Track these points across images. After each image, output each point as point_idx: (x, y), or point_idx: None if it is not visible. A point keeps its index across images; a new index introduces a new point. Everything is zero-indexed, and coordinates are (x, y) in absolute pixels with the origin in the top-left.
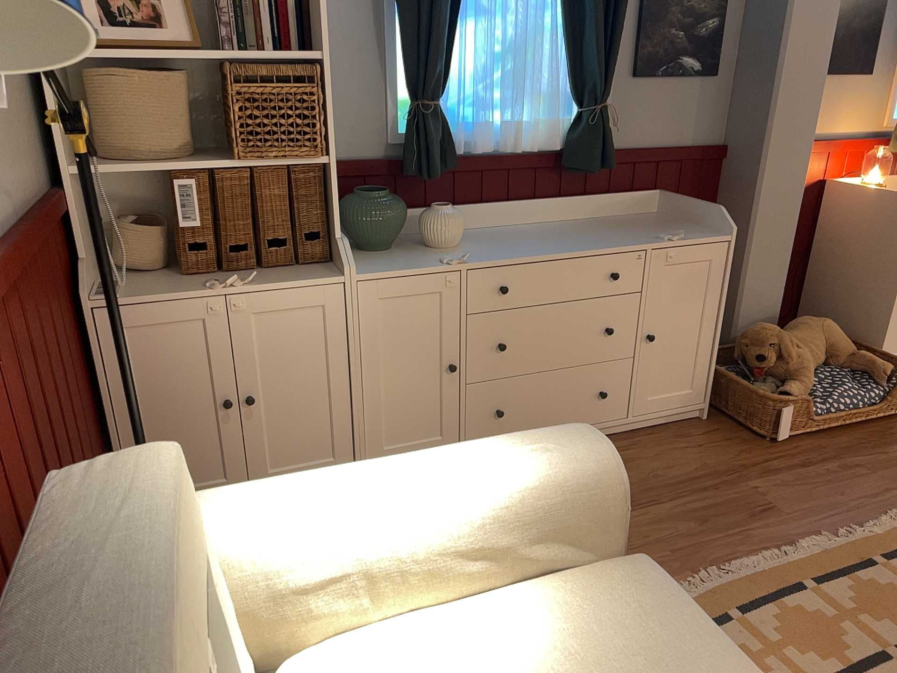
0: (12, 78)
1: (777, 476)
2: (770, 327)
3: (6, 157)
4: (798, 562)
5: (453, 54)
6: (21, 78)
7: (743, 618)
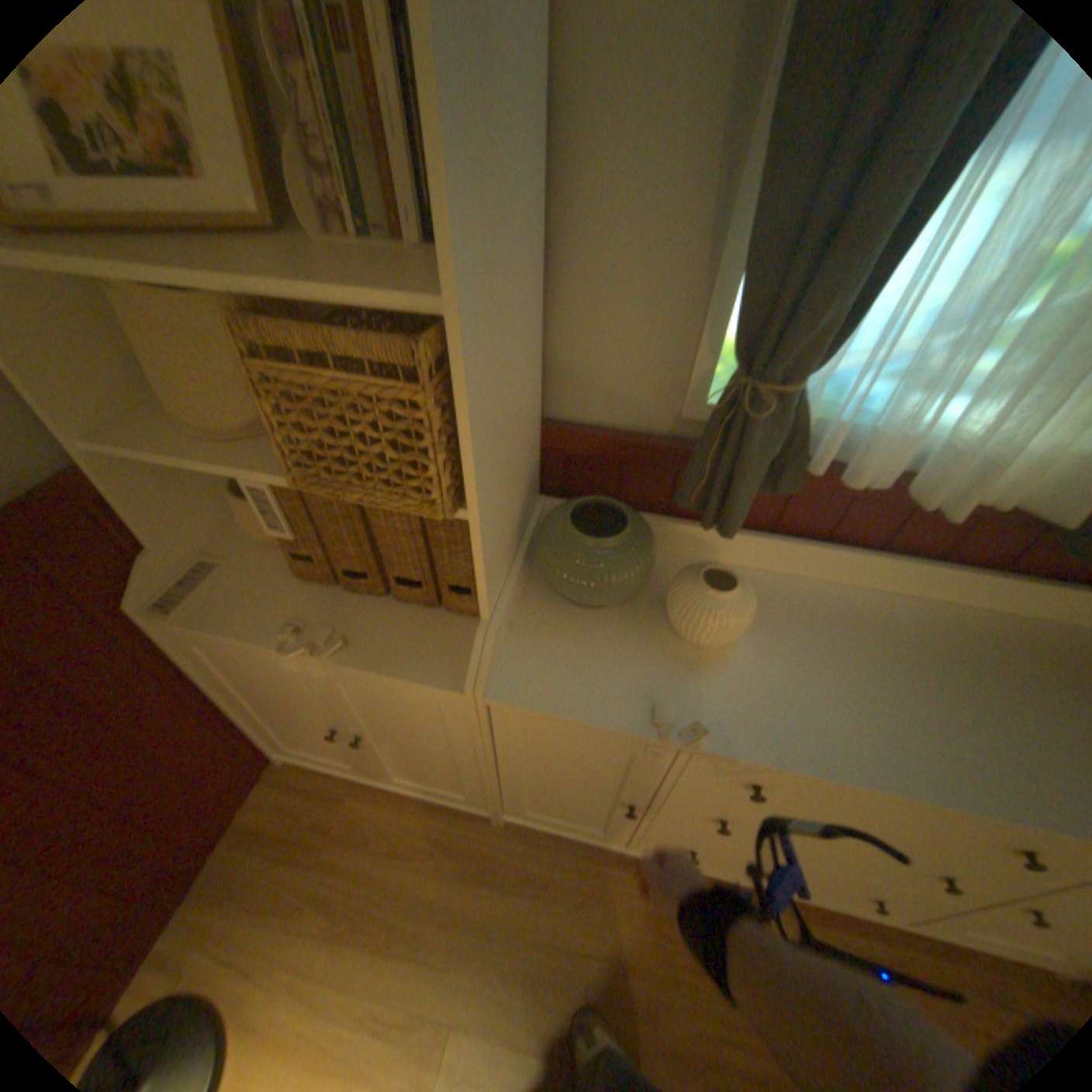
0: None
1: None
2: None
3: None
4: None
5: (908, 261)
6: None
7: None
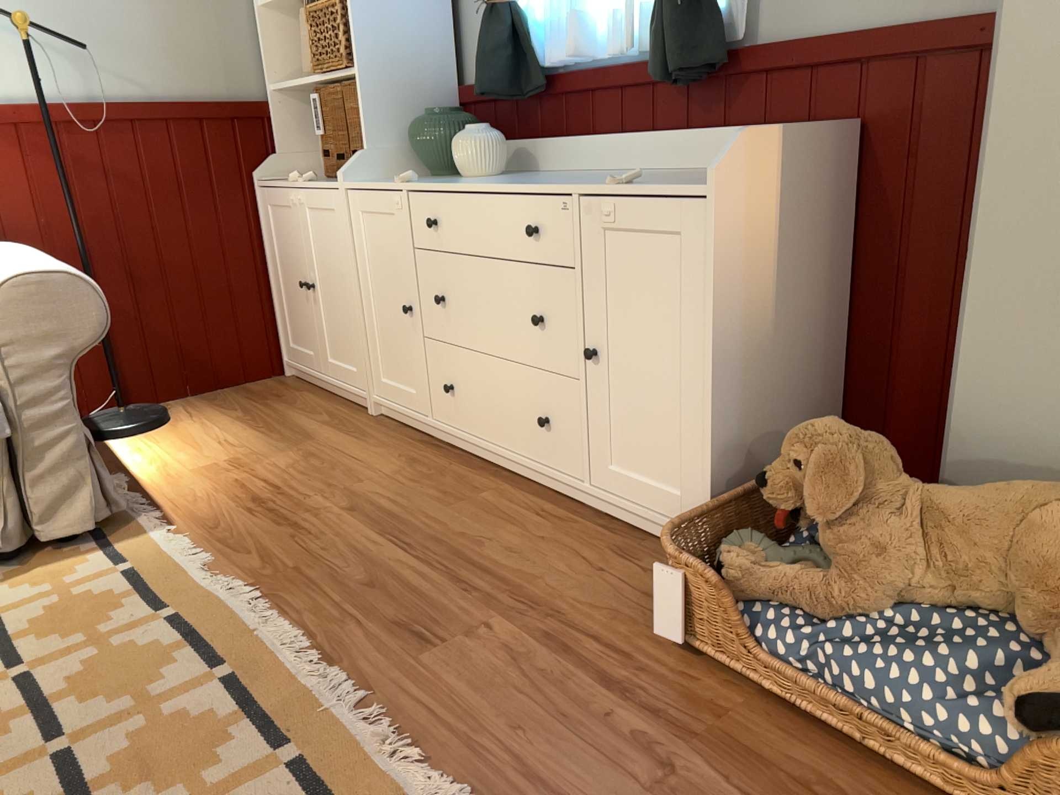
0: (213, 21)
1: (544, 650)
2: (835, 429)
3: (161, 67)
4: (277, 663)
5: None
6: (241, 23)
7: (160, 619)
